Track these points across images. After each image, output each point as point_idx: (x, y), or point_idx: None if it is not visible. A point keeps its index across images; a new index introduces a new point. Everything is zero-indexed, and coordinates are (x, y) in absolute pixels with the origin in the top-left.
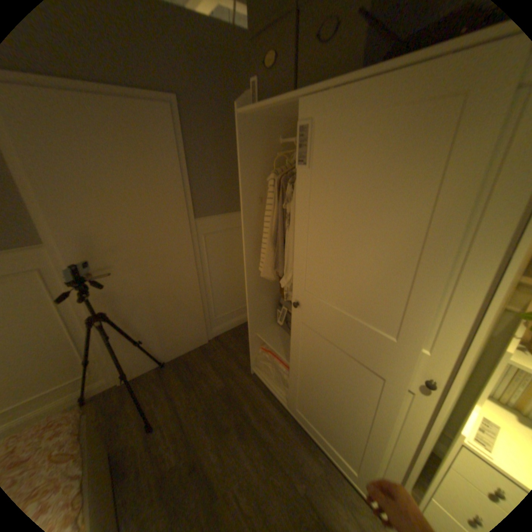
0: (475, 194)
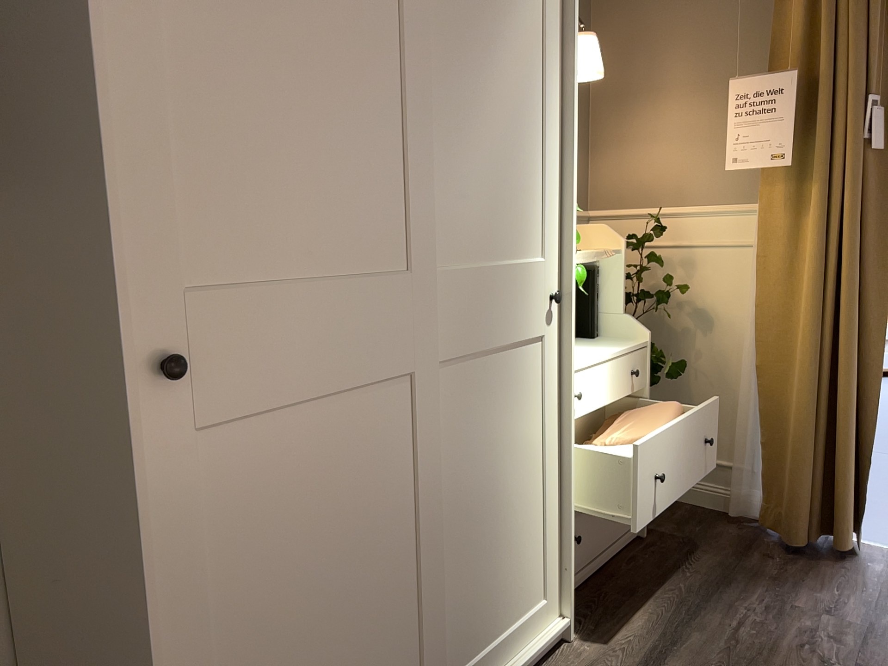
0: (534, 55)
